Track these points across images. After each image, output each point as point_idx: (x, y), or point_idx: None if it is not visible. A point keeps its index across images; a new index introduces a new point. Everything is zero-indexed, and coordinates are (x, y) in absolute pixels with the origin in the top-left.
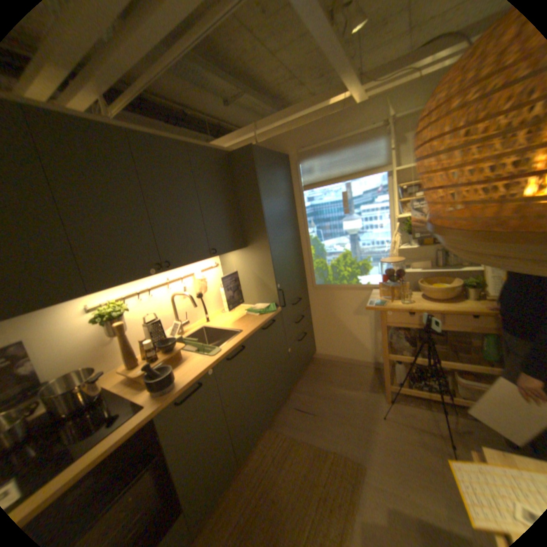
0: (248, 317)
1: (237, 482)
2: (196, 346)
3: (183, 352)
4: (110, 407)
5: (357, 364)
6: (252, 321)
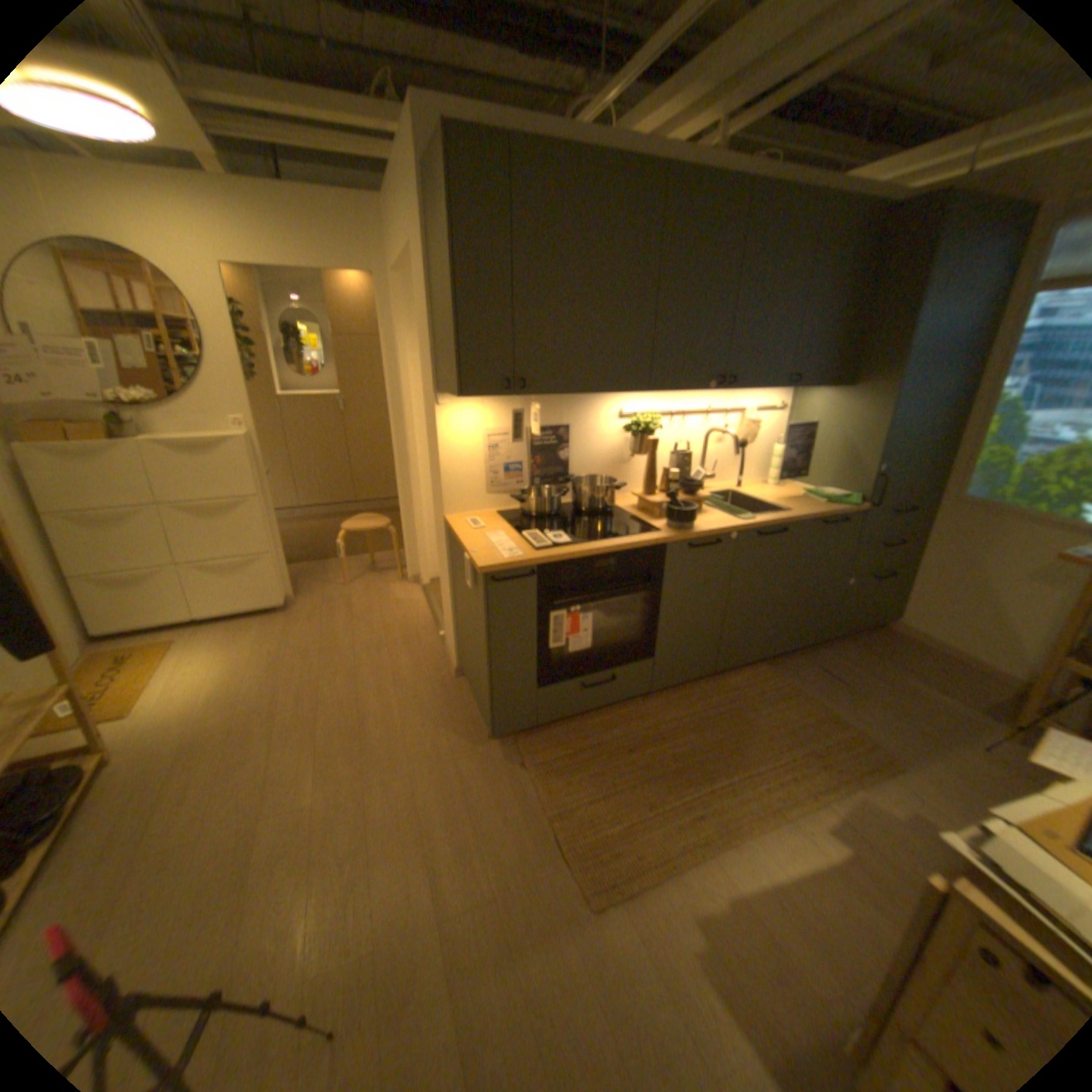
0: (805, 499)
1: (707, 686)
2: (717, 505)
3: (701, 505)
4: (622, 520)
5: (984, 671)
6: (809, 505)
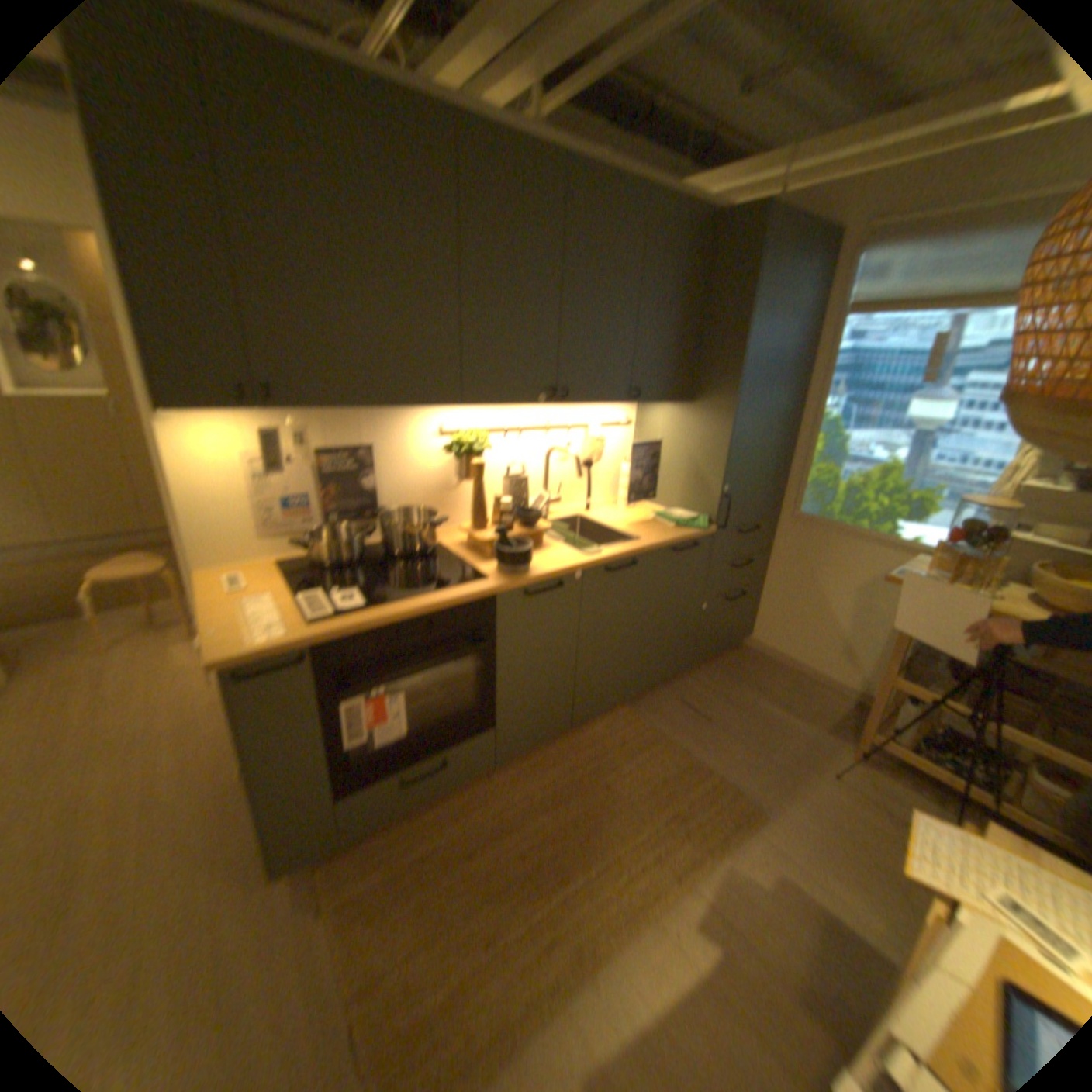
0: (654, 525)
1: (564, 746)
2: (562, 538)
3: (544, 538)
4: (446, 566)
5: (825, 685)
6: (658, 532)
